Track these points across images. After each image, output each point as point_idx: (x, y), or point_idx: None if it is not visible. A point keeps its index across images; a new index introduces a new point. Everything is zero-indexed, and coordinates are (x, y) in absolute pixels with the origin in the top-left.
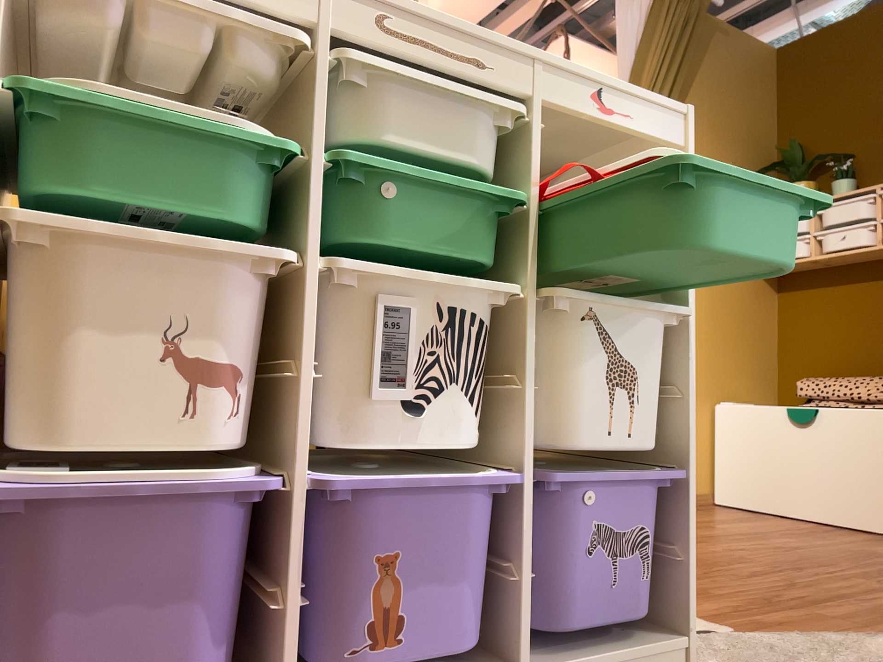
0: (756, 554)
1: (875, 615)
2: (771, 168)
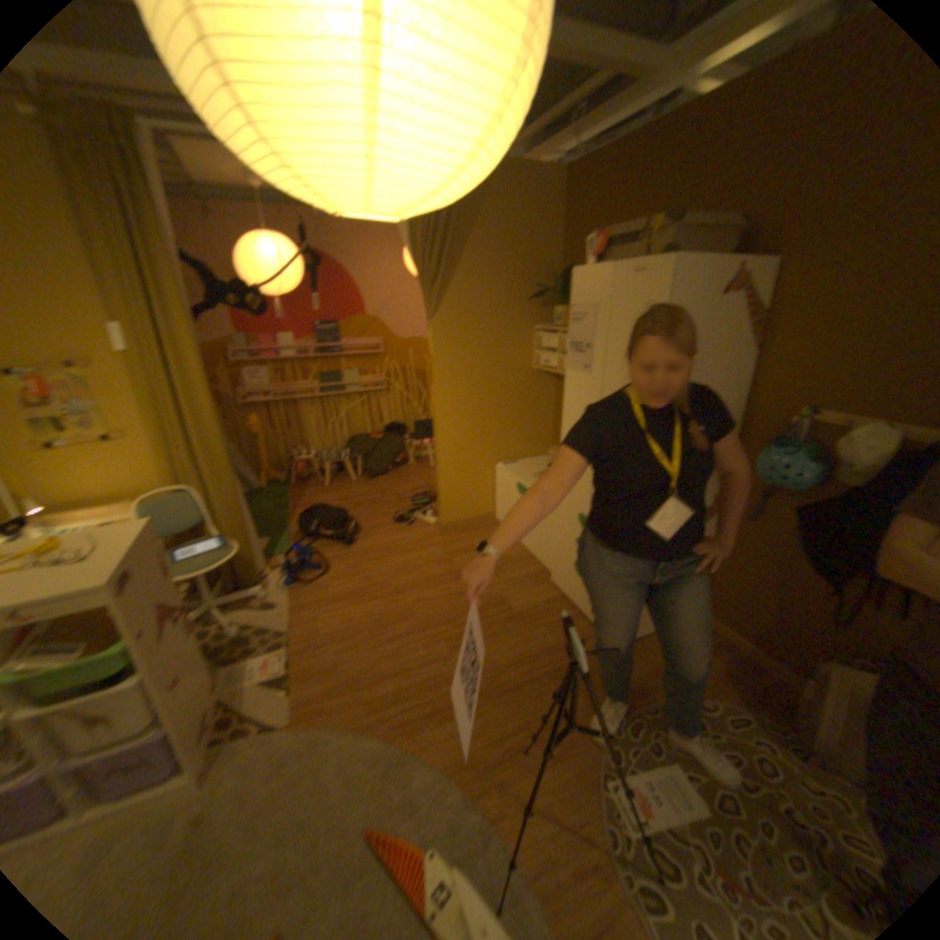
0: (422, 614)
1: (384, 708)
2: (548, 291)
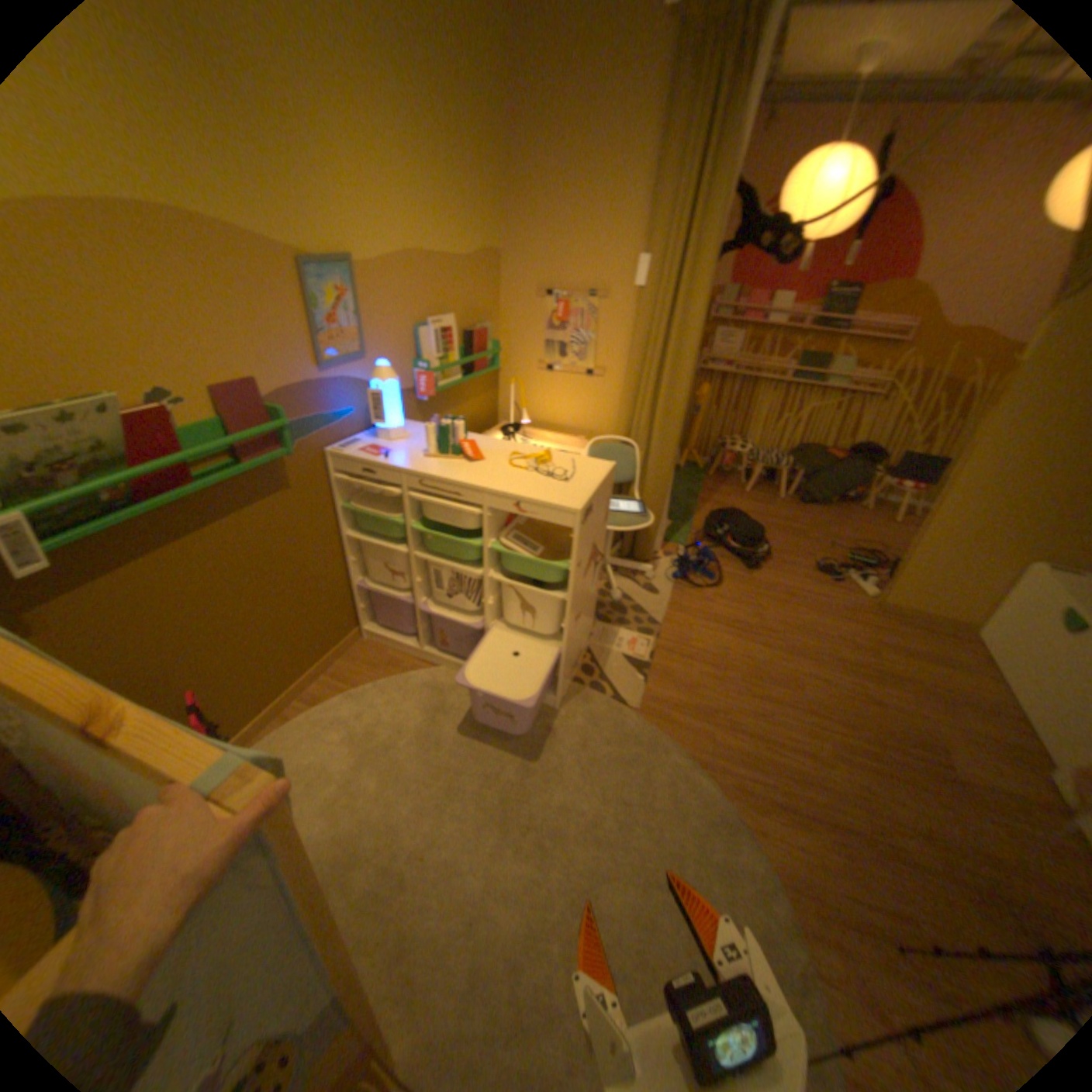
0: (816, 694)
1: (735, 762)
2: None
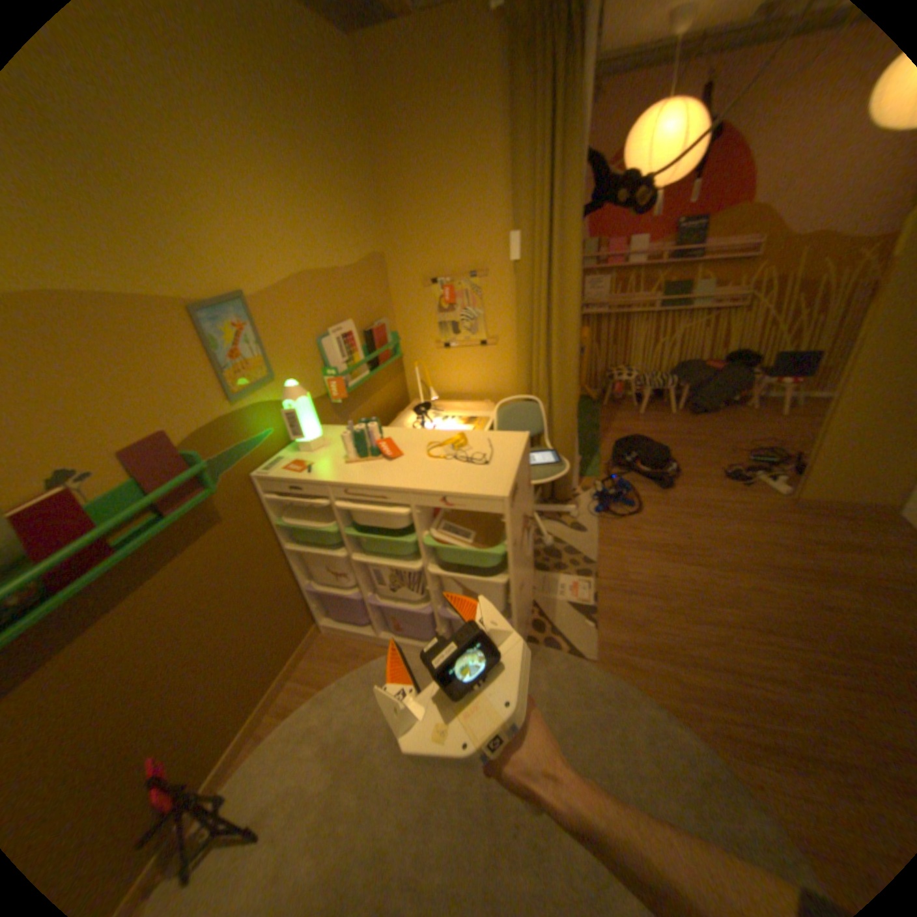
0: (765, 609)
1: (708, 703)
2: None
